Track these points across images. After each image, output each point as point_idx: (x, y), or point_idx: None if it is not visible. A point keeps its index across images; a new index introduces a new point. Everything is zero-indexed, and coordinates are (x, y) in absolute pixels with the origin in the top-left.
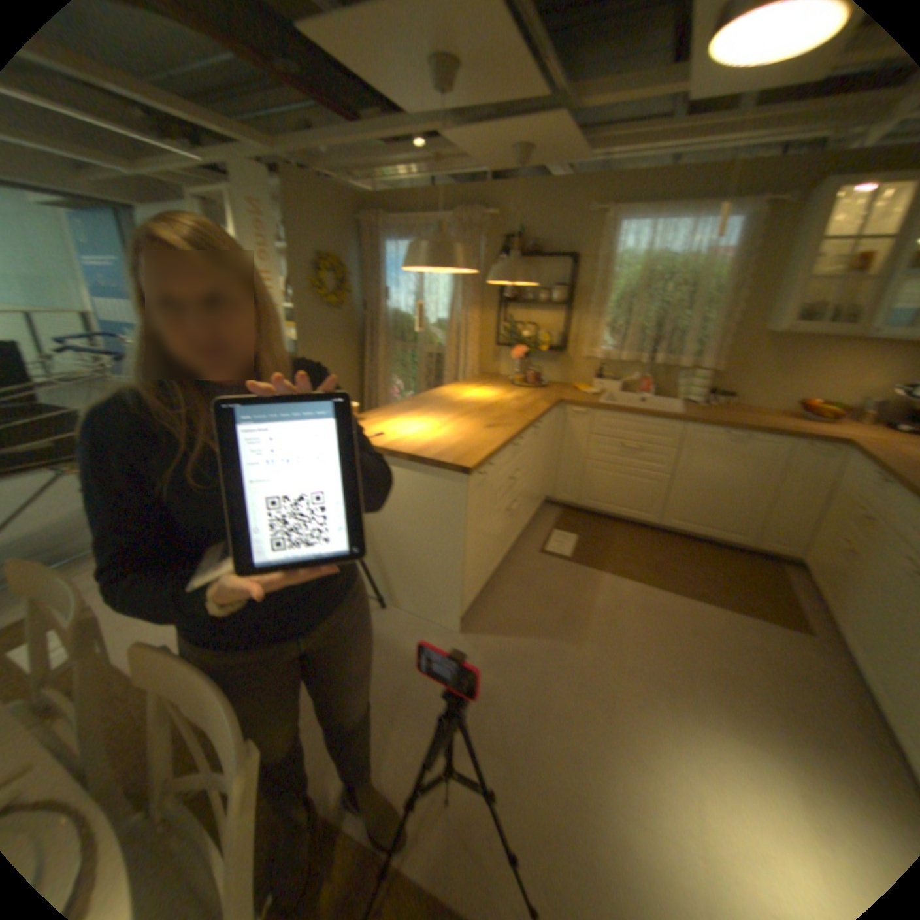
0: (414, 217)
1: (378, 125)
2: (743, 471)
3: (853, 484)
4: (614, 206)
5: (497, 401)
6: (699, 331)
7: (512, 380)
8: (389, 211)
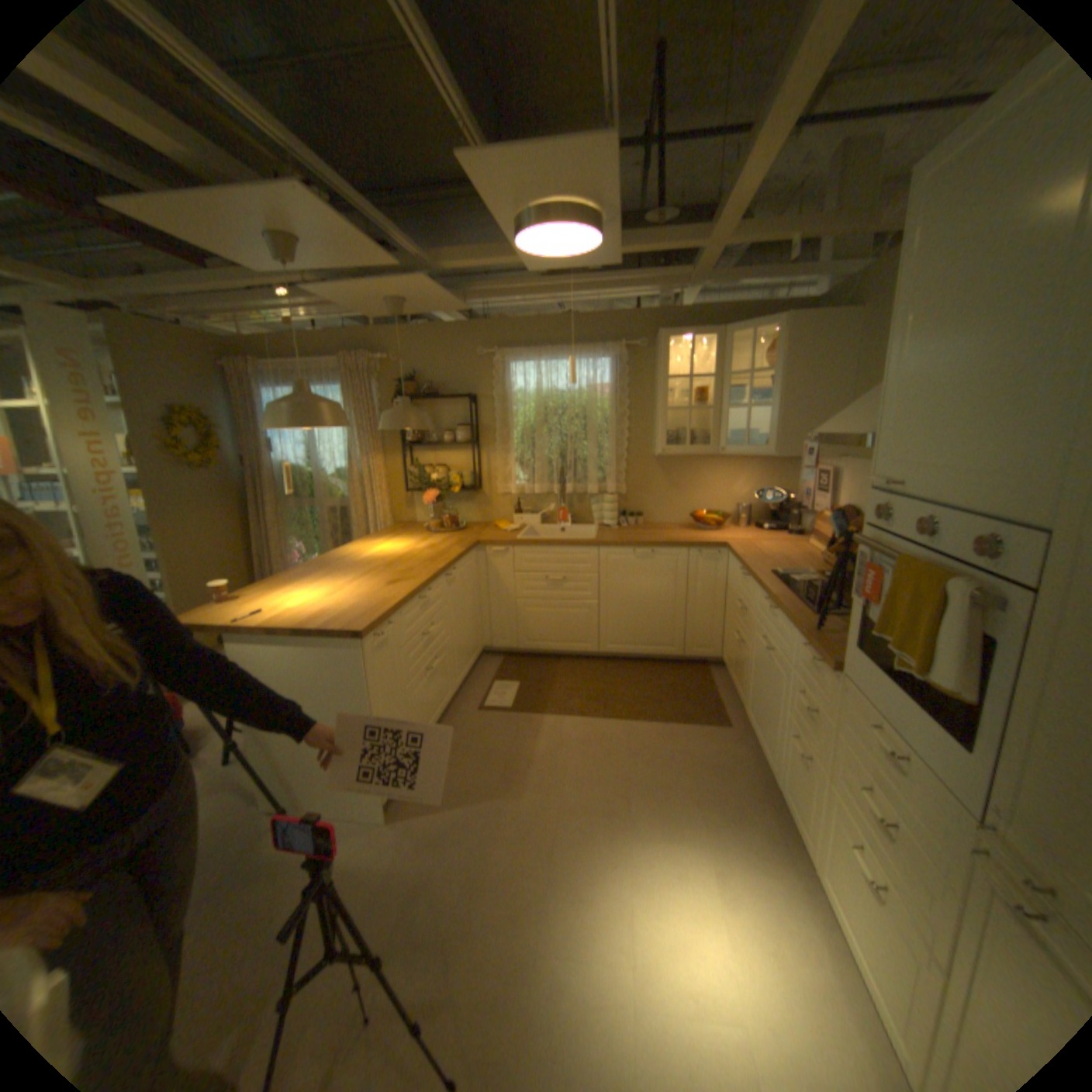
0: (290, 362)
1: (227, 274)
2: (654, 585)
3: (733, 581)
4: (498, 351)
5: (406, 552)
6: (597, 460)
7: (427, 527)
8: (258, 355)
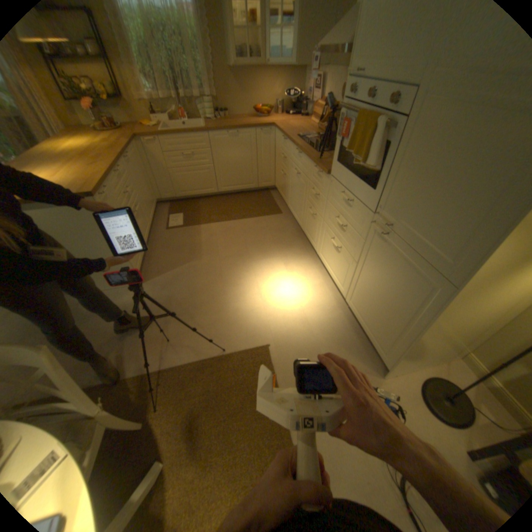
0: None
1: None
2: (240, 152)
3: (278, 145)
4: None
5: (88, 145)
6: (194, 71)
7: (93, 127)
8: None
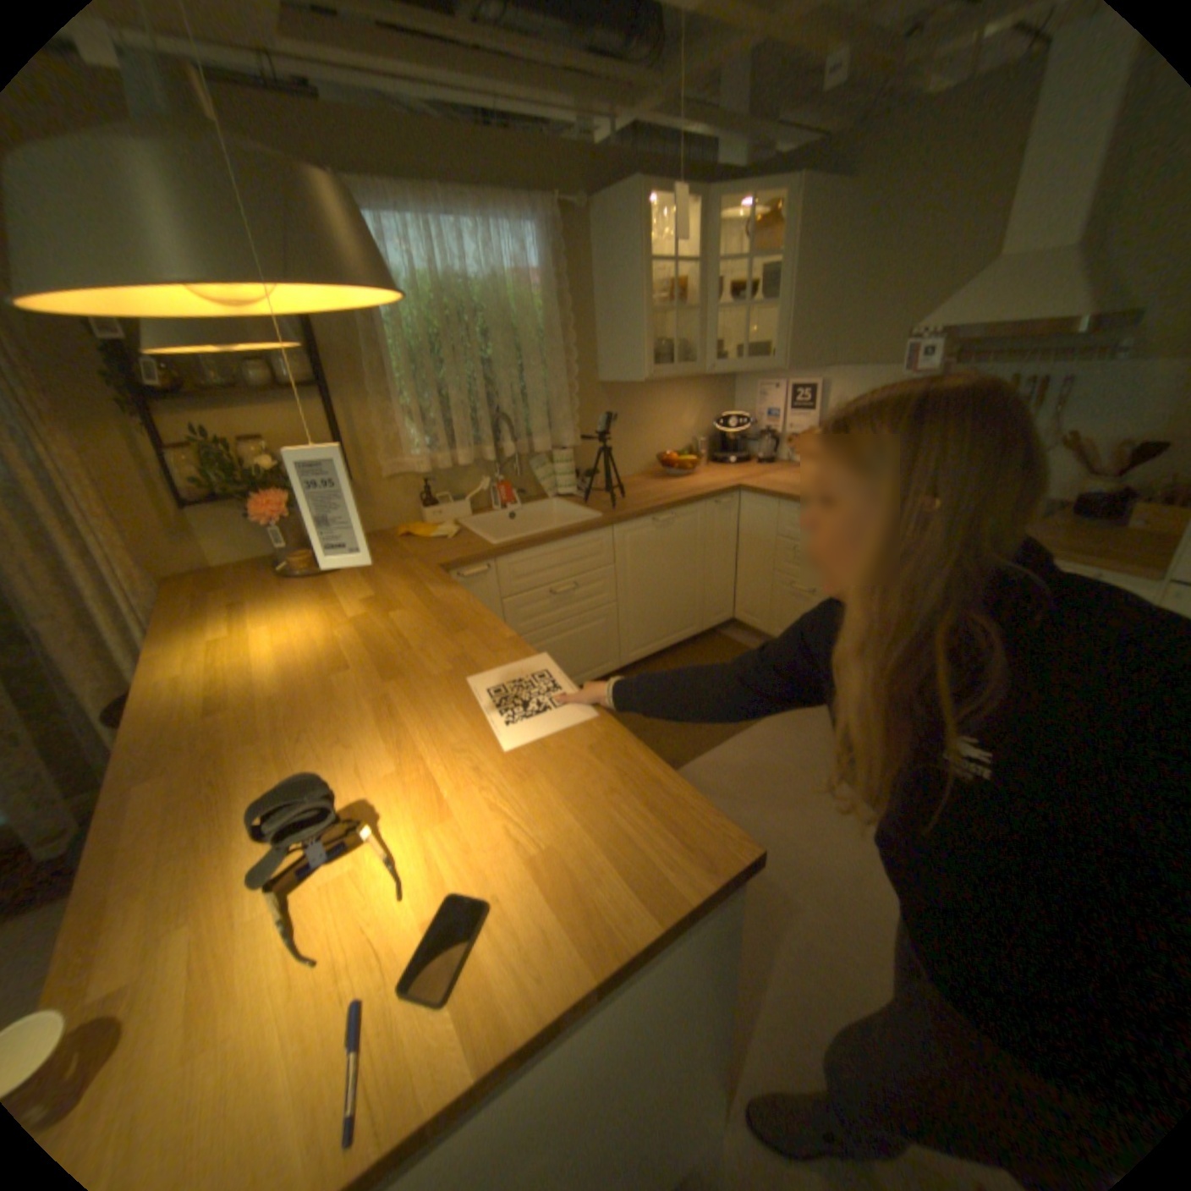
0: None
1: None
2: (675, 559)
3: (763, 528)
4: None
5: (351, 633)
6: (535, 400)
7: (285, 572)
8: None
